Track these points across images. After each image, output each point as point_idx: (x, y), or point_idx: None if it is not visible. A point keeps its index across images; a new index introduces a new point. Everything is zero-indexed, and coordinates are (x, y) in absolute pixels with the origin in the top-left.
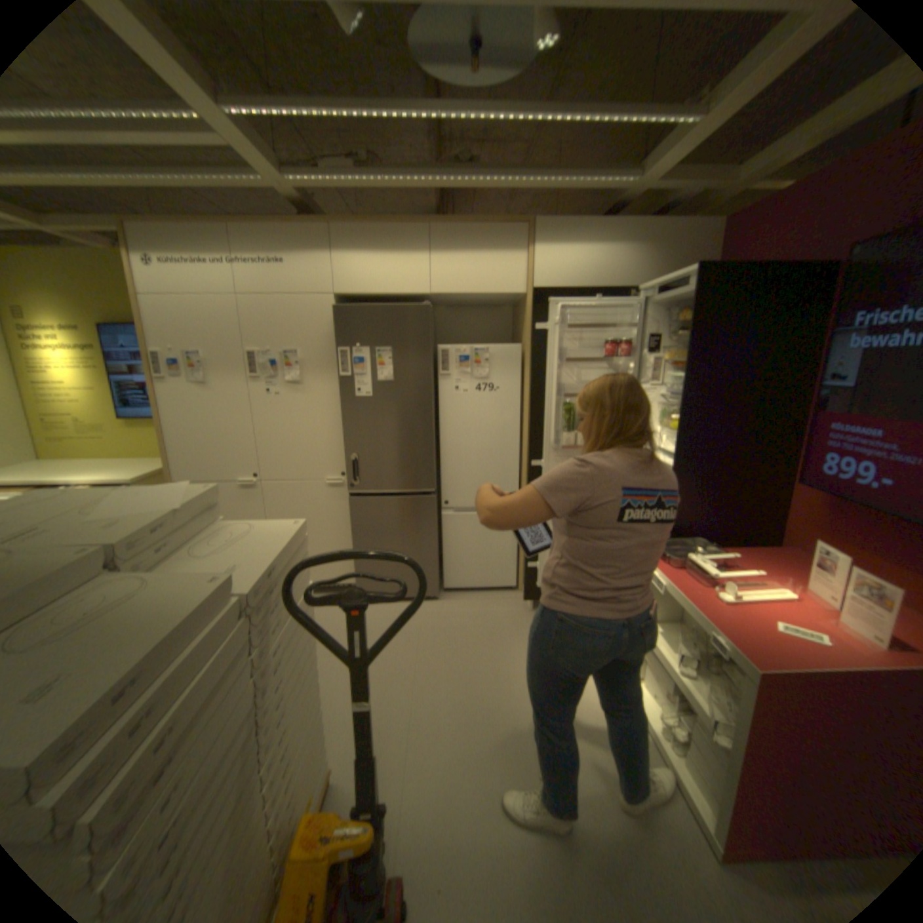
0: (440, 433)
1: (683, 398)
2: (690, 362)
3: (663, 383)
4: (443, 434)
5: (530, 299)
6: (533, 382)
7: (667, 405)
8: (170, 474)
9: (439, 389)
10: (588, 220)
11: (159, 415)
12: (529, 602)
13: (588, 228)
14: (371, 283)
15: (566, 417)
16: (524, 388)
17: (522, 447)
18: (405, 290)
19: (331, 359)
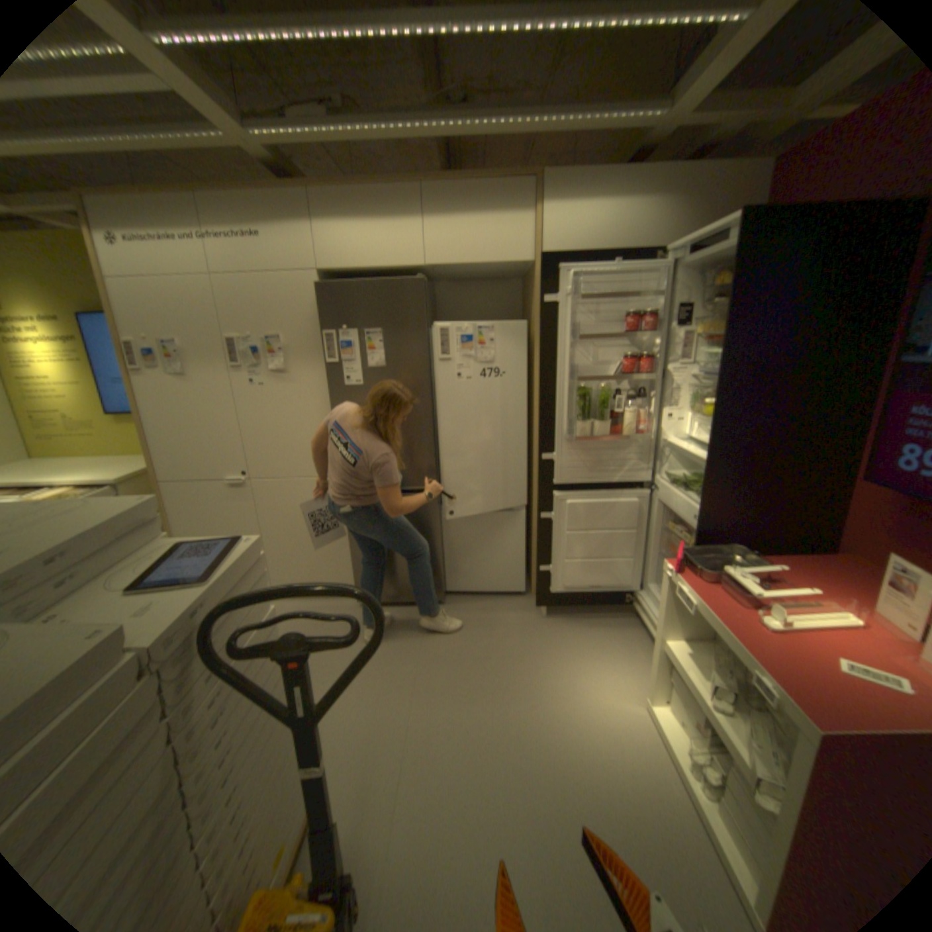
0: (441, 424)
1: (719, 378)
2: (728, 334)
3: (694, 361)
4: (444, 425)
5: (539, 268)
6: (543, 364)
7: (700, 387)
8: (154, 473)
9: (438, 374)
10: (606, 170)
11: (137, 411)
12: (542, 608)
13: (606, 179)
14: (357, 256)
15: (580, 404)
16: (533, 372)
17: (533, 438)
18: (395, 263)
19: (317, 344)
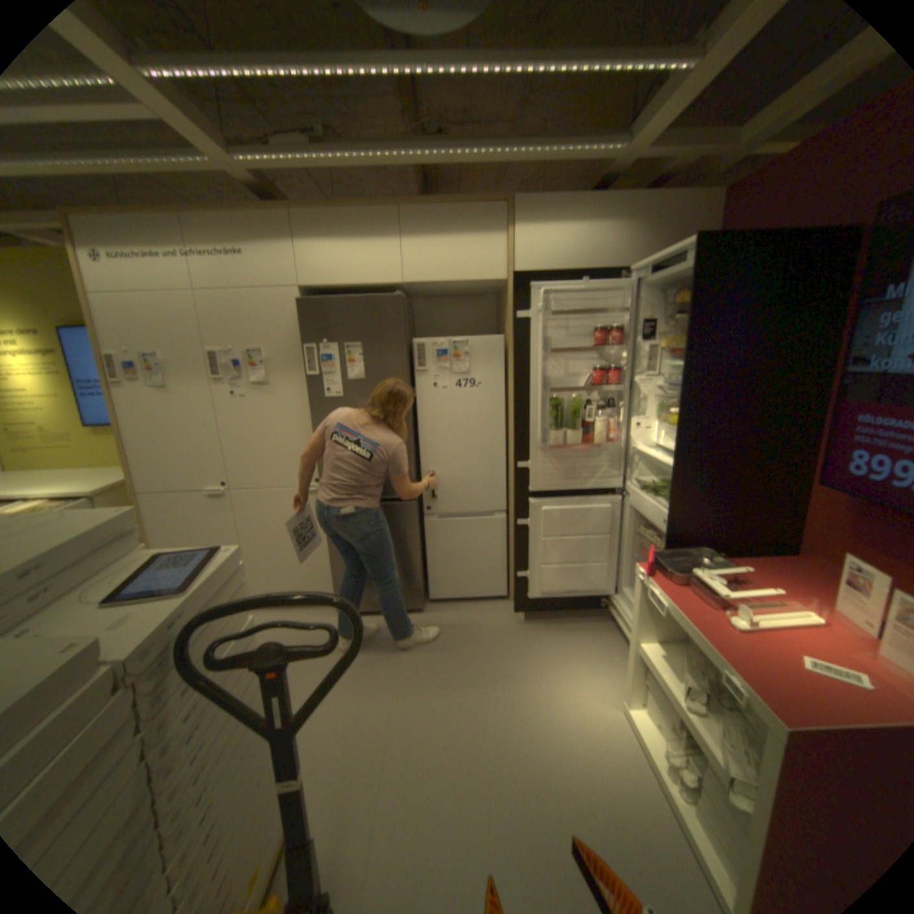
0: (419, 434)
1: (683, 389)
2: (689, 348)
3: (659, 373)
4: (422, 435)
5: (512, 286)
6: (517, 376)
7: (665, 398)
8: (132, 485)
9: (416, 386)
10: (572, 196)
11: (117, 423)
12: (520, 614)
13: (572, 205)
14: (338, 274)
15: (553, 414)
16: (508, 383)
17: (508, 447)
18: (374, 280)
19: (297, 357)
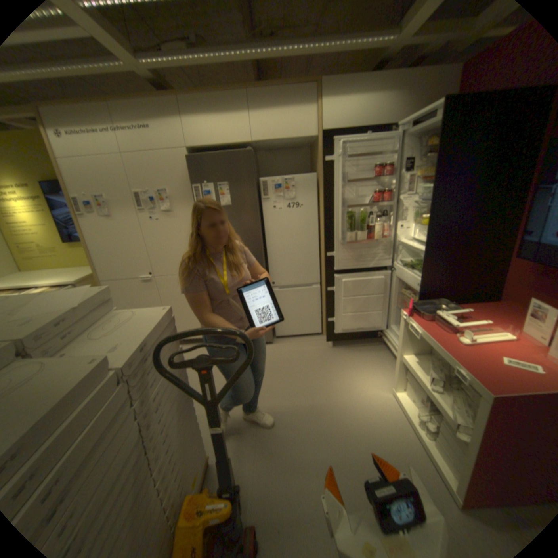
0: (266, 238)
1: (431, 202)
2: (436, 175)
3: (416, 193)
4: (268, 239)
5: (321, 140)
6: (326, 199)
7: (419, 208)
8: (97, 276)
9: (263, 208)
10: (360, 76)
11: (84, 239)
12: (330, 342)
13: (360, 82)
14: (210, 138)
15: (349, 222)
16: (320, 204)
17: (320, 244)
18: (233, 141)
19: (189, 193)
